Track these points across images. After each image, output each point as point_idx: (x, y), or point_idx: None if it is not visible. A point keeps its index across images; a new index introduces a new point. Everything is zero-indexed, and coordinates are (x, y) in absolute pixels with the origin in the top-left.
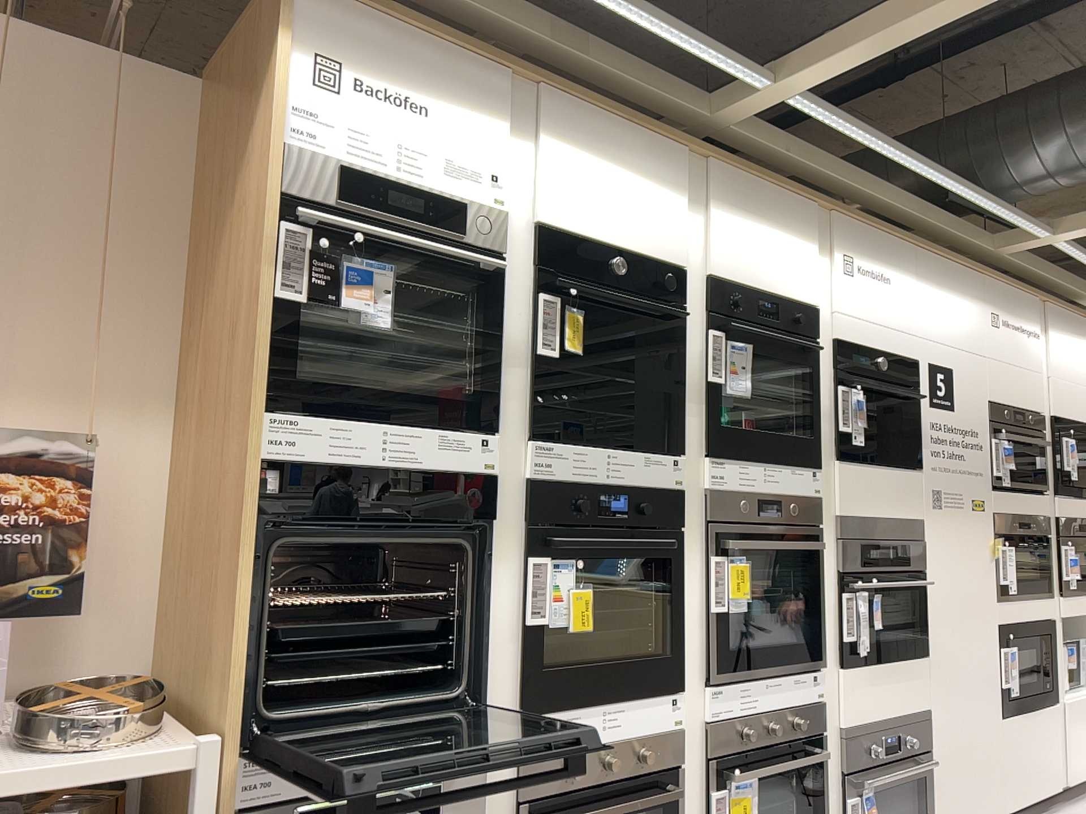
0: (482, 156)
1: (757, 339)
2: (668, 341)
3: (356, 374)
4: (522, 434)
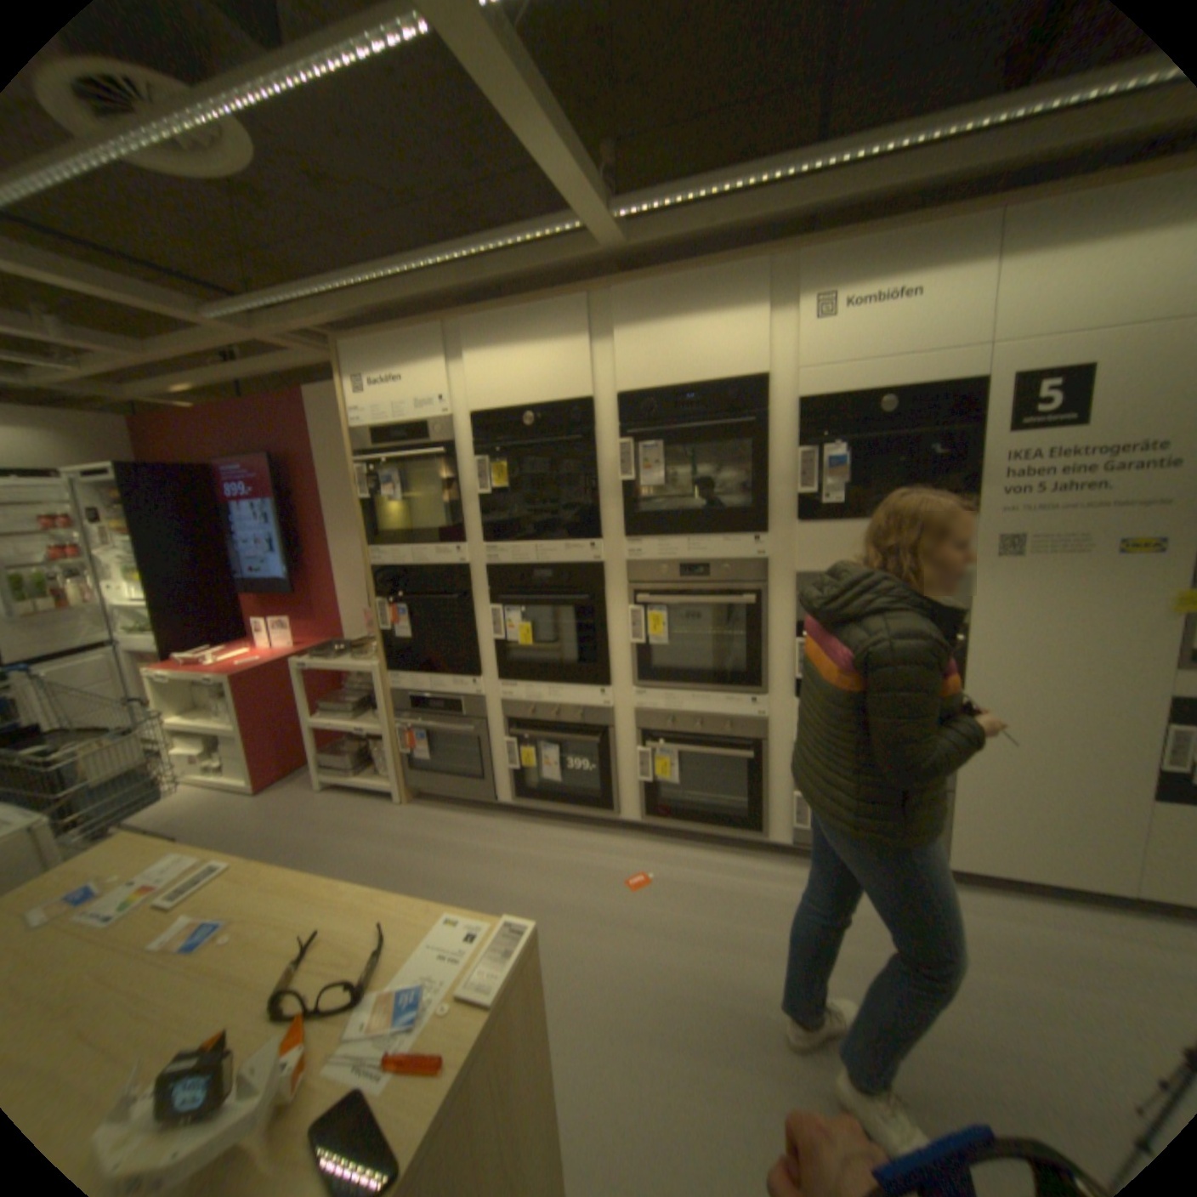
0: (426, 382)
1: (676, 432)
2: (586, 457)
3: (401, 523)
4: (480, 543)
